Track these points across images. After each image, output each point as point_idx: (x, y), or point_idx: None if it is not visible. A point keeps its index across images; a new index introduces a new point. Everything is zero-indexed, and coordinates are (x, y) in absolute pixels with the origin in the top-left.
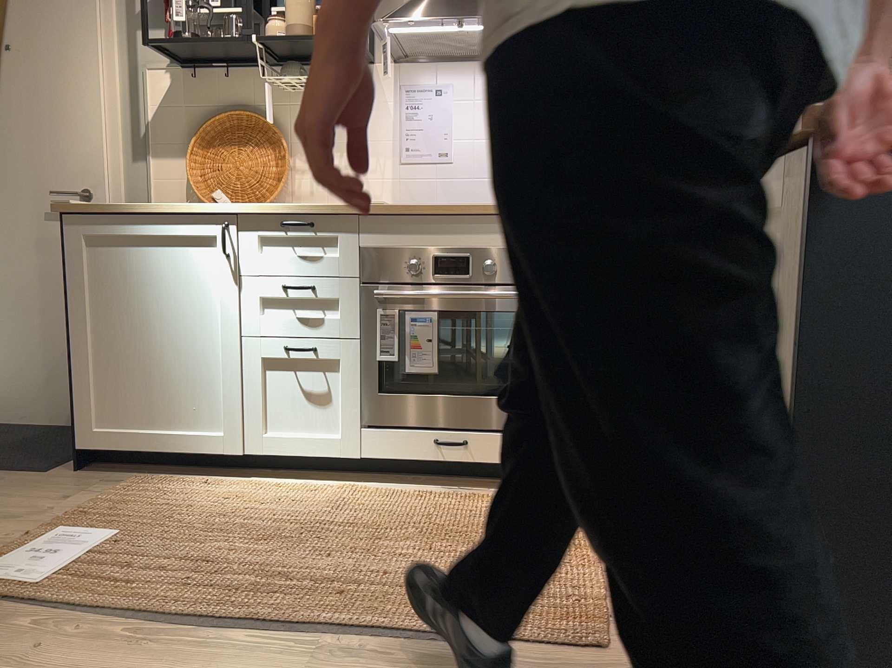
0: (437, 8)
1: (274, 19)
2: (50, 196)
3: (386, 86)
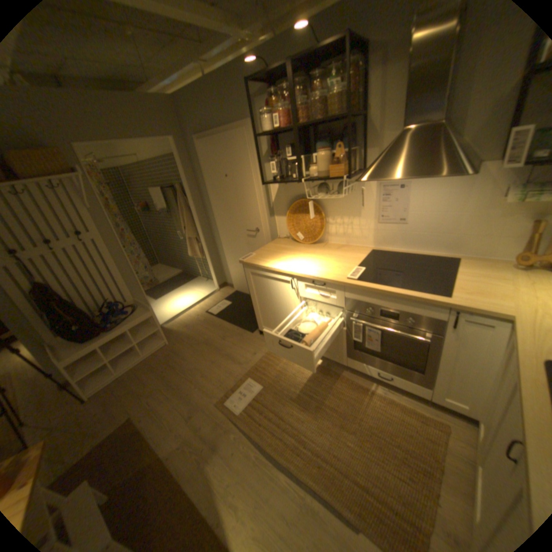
0: (395, 166)
1: (312, 165)
2: (246, 231)
3: (372, 183)
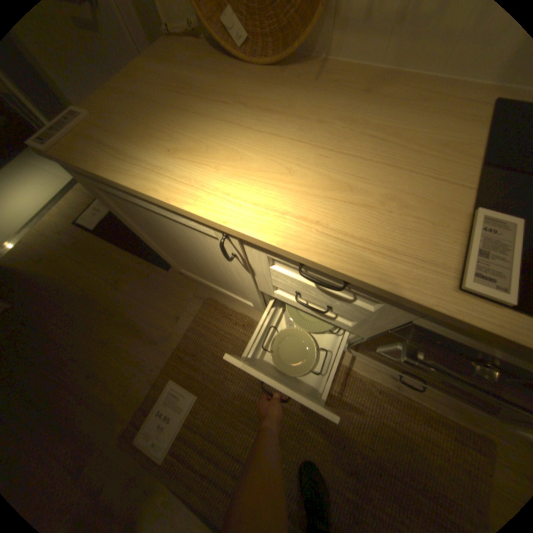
0: None
1: None
2: None
3: None
